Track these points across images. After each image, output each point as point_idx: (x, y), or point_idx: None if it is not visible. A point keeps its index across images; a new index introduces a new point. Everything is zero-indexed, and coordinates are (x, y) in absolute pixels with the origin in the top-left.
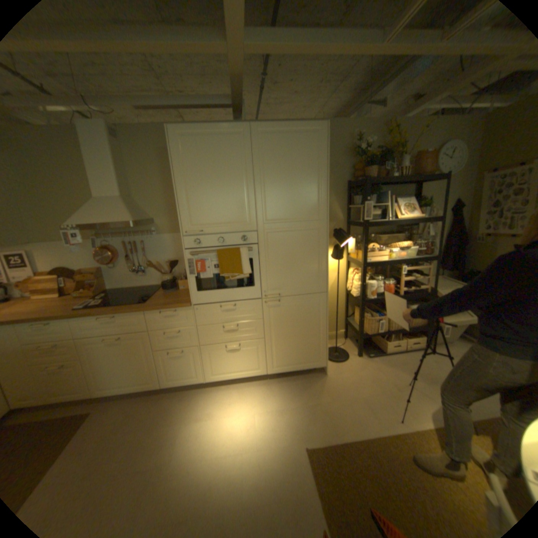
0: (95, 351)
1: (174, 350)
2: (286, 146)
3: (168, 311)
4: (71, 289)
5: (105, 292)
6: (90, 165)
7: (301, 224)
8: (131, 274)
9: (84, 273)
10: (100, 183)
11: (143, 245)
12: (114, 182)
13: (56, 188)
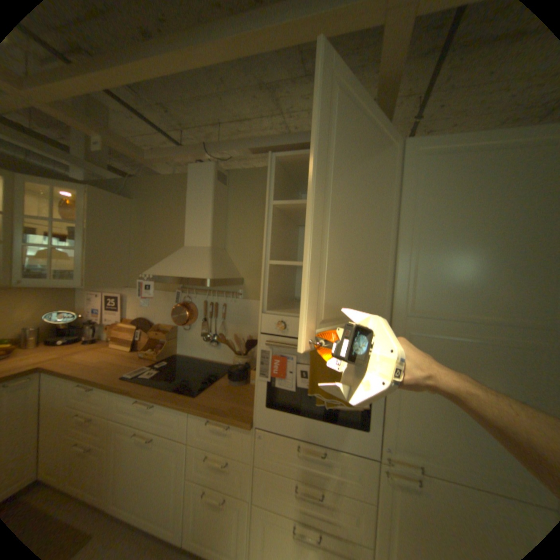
0: (123, 445)
1: (213, 491)
2: (481, 172)
3: (218, 425)
4: (143, 346)
5: (173, 357)
6: (191, 210)
7: (500, 331)
8: (205, 343)
9: (161, 329)
10: (195, 231)
11: (225, 309)
12: (208, 231)
13: (162, 235)
